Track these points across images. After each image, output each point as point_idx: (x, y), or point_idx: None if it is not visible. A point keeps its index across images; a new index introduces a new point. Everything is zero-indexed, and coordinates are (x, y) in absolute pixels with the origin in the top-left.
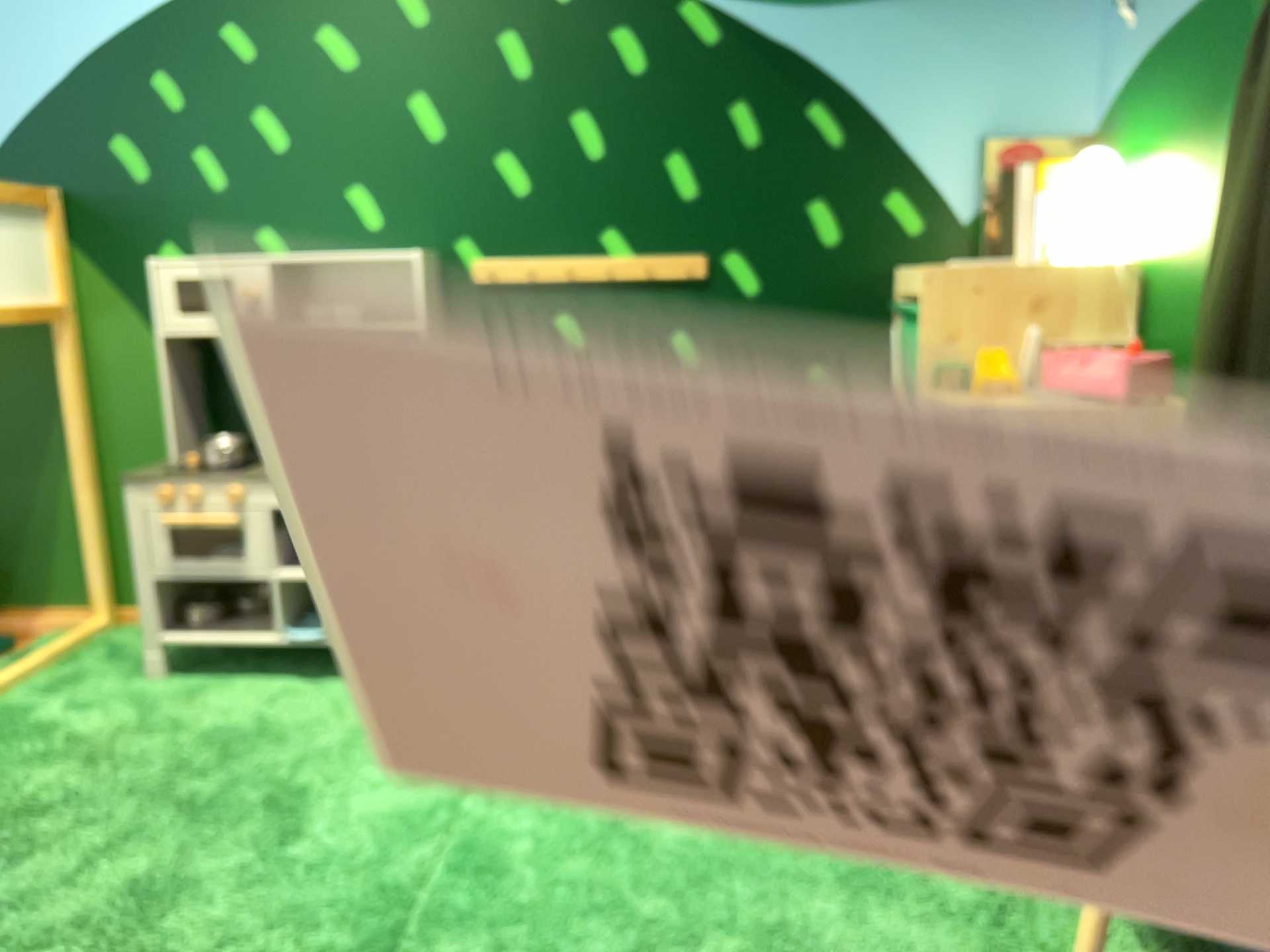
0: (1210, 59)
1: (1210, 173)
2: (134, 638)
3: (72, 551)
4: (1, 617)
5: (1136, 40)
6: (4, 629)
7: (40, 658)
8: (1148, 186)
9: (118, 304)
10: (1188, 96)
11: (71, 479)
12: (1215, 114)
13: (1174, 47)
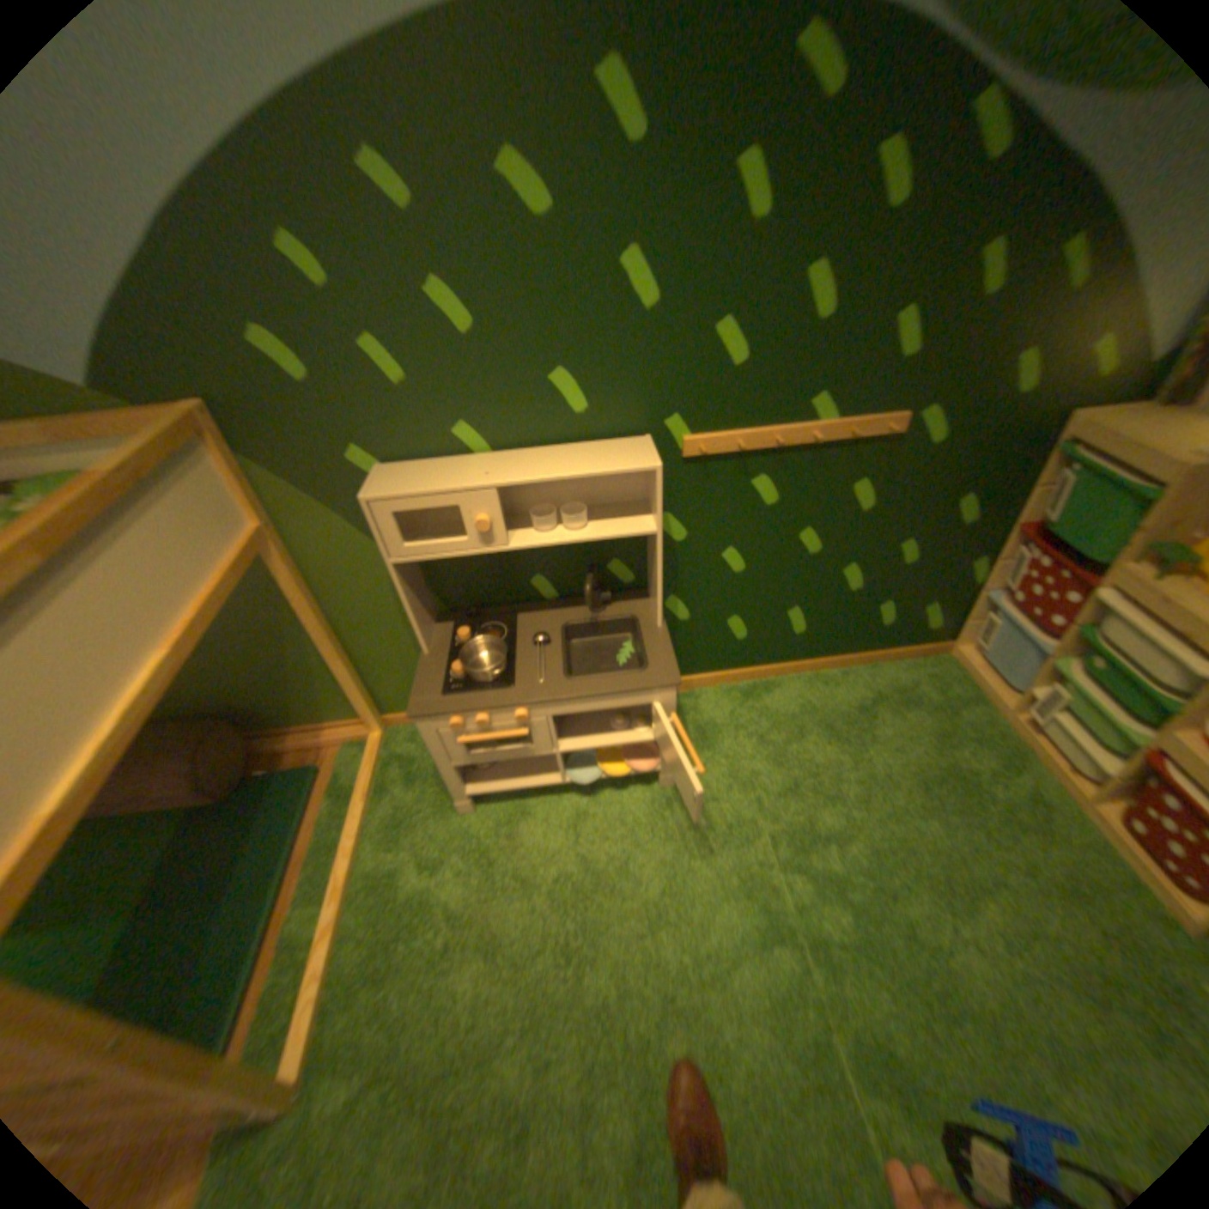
0: None
1: None
2: (413, 745)
3: (336, 690)
4: (293, 736)
5: None
6: (302, 747)
7: (364, 801)
8: None
9: (318, 510)
10: None
11: (318, 646)
12: None
13: None
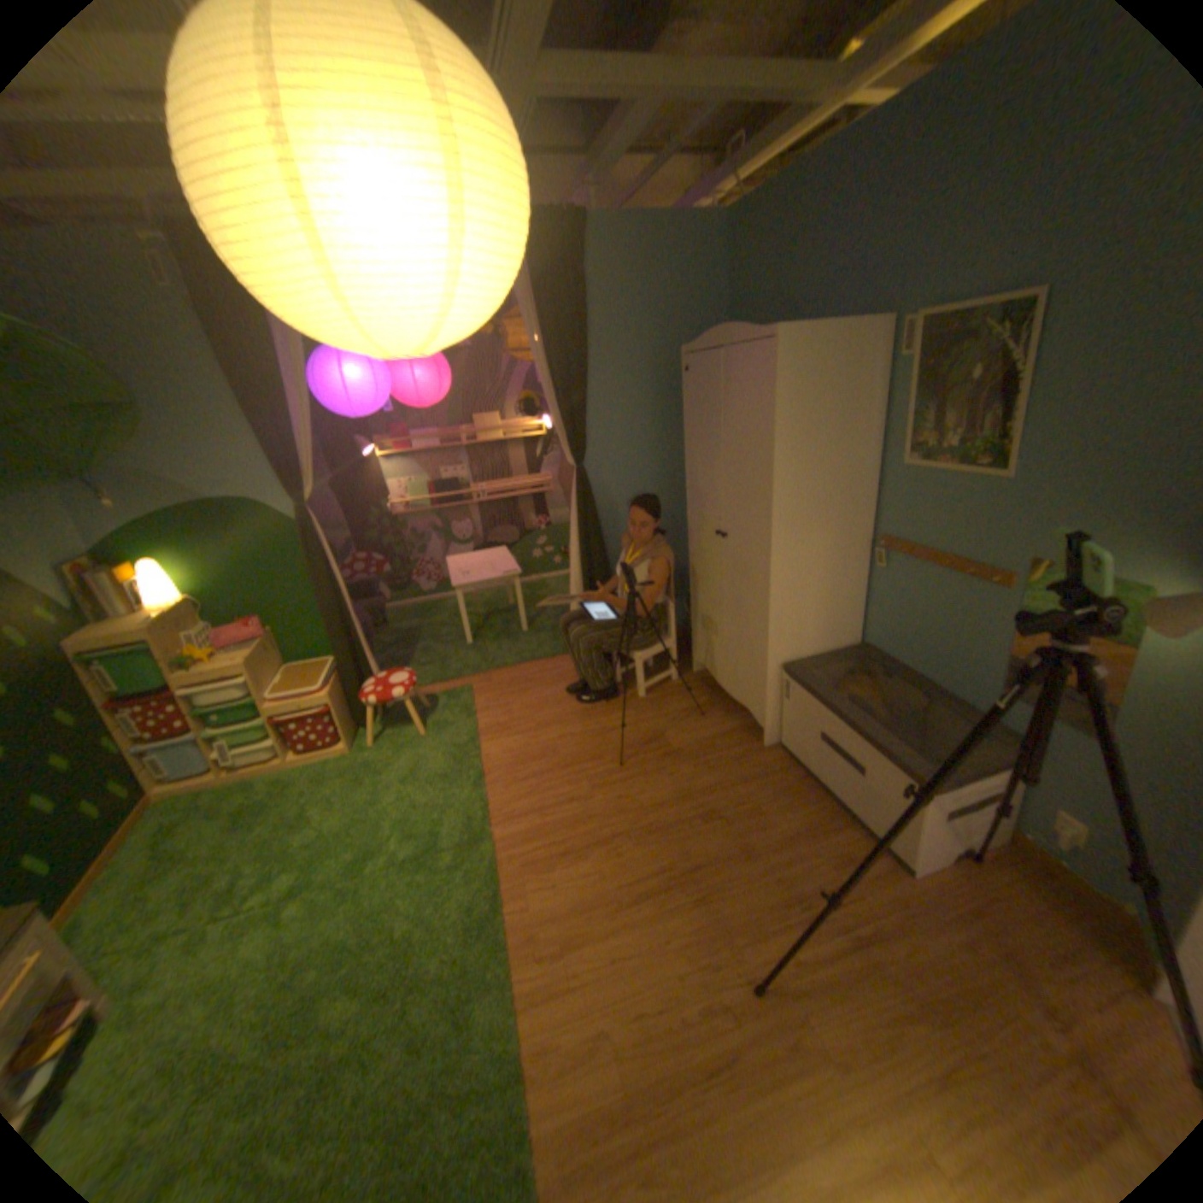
0: (199, 525)
1: (222, 561)
2: None
3: None
4: None
5: (116, 515)
6: None
7: None
8: (167, 570)
9: None
10: (187, 537)
11: None
12: (214, 542)
13: (162, 519)
